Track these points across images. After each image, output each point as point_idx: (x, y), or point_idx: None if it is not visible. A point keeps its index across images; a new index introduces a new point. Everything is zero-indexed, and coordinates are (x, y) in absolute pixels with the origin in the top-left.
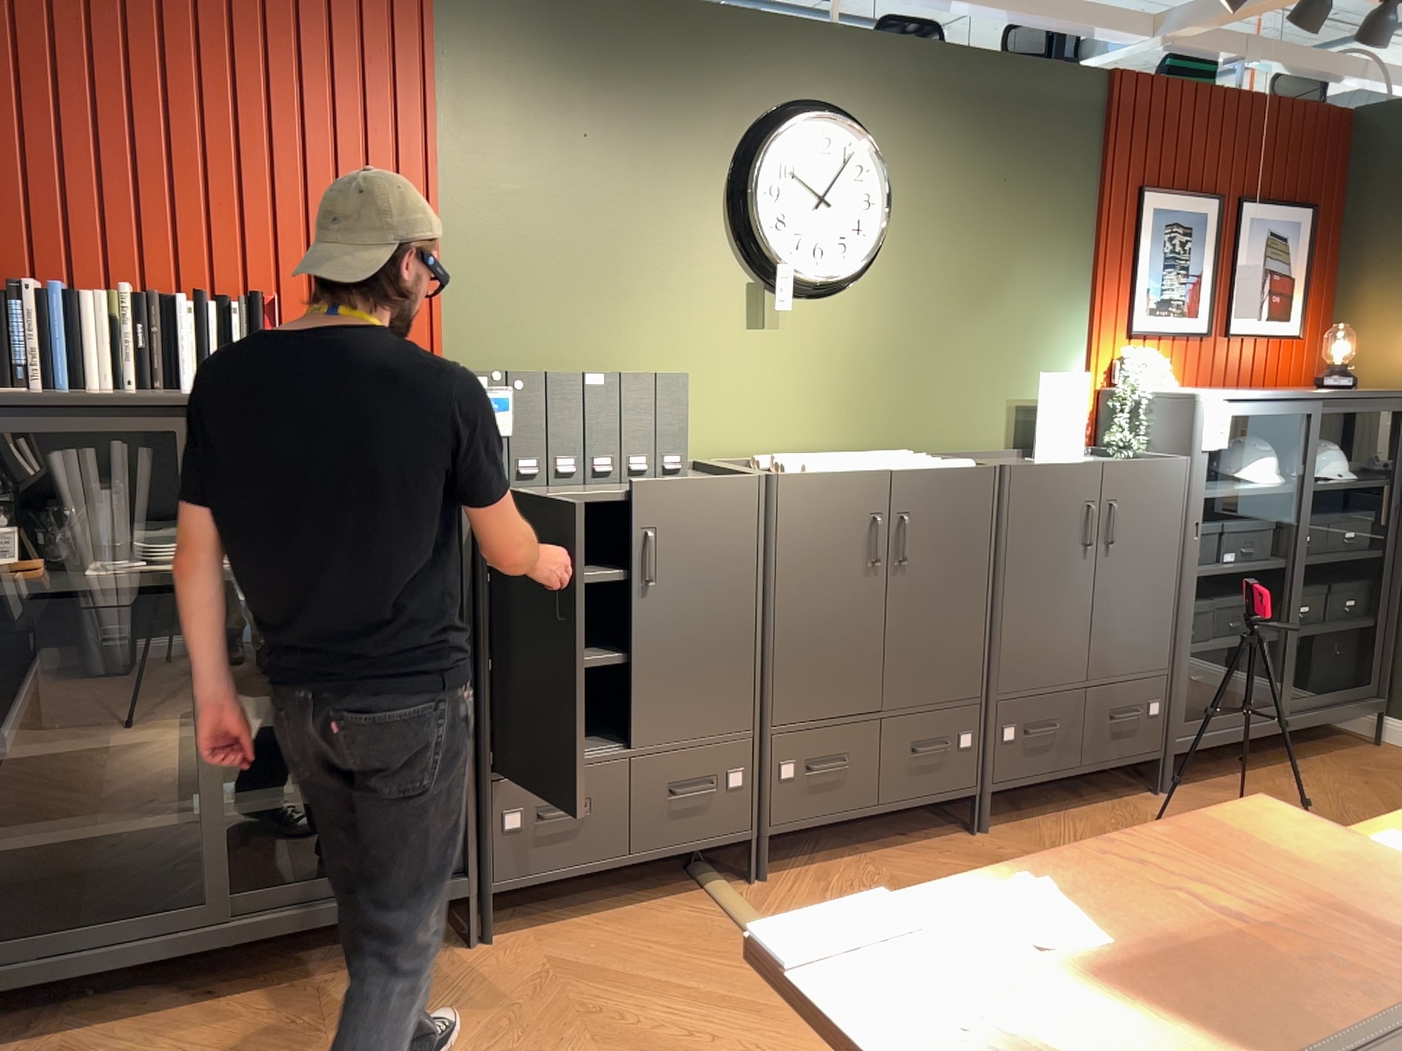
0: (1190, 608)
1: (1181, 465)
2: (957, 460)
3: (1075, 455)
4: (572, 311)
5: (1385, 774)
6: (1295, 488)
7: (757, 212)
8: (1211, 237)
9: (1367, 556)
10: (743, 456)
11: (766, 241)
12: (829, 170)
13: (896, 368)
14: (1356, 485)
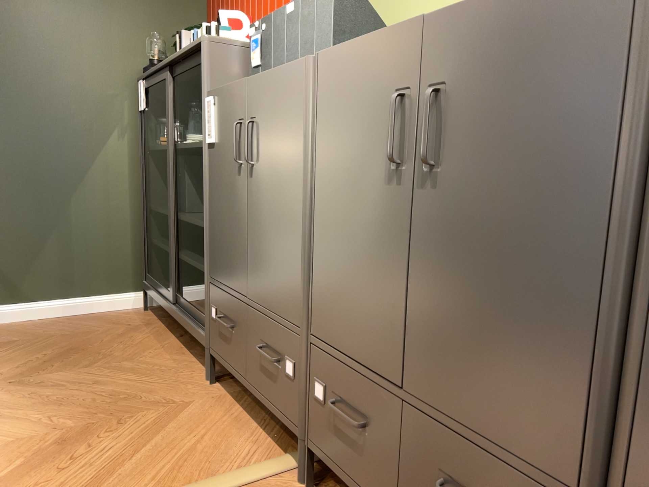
0: None
1: None
2: None
3: None
4: None
5: None
6: None
7: None
8: None
9: None
10: None
11: None
12: None
13: None
14: None
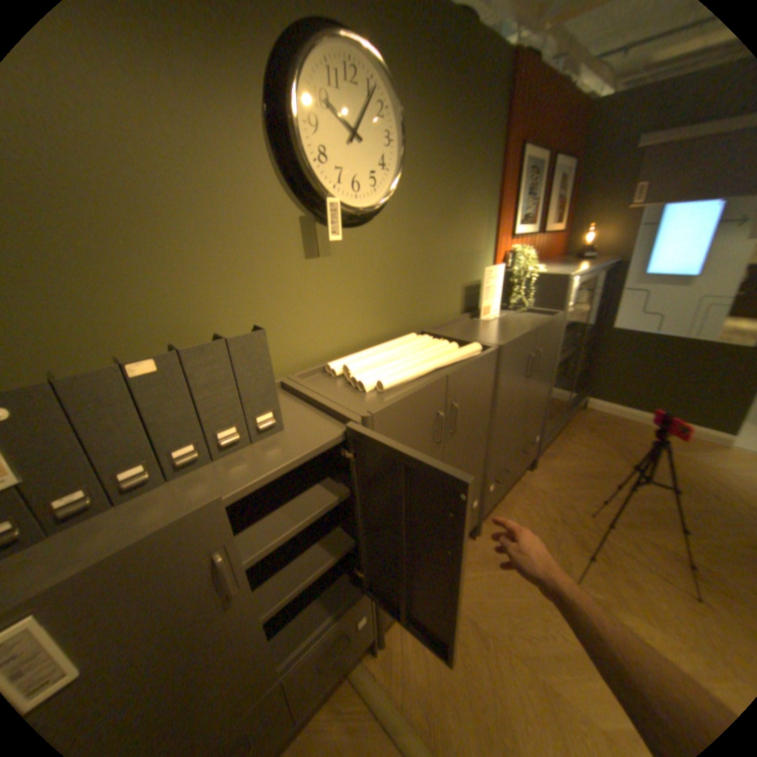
0: (552, 387)
1: (561, 317)
2: (469, 346)
3: (495, 312)
4: (107, 264)
5: (599, 428)
6: (583, 313)
7: (299, 141)
8: (544, 174)
9: (592, 335)
10: (315, 361)
11: (311, 173)
12: (355, 100)
13: (407, 274)
14: (596, 305)
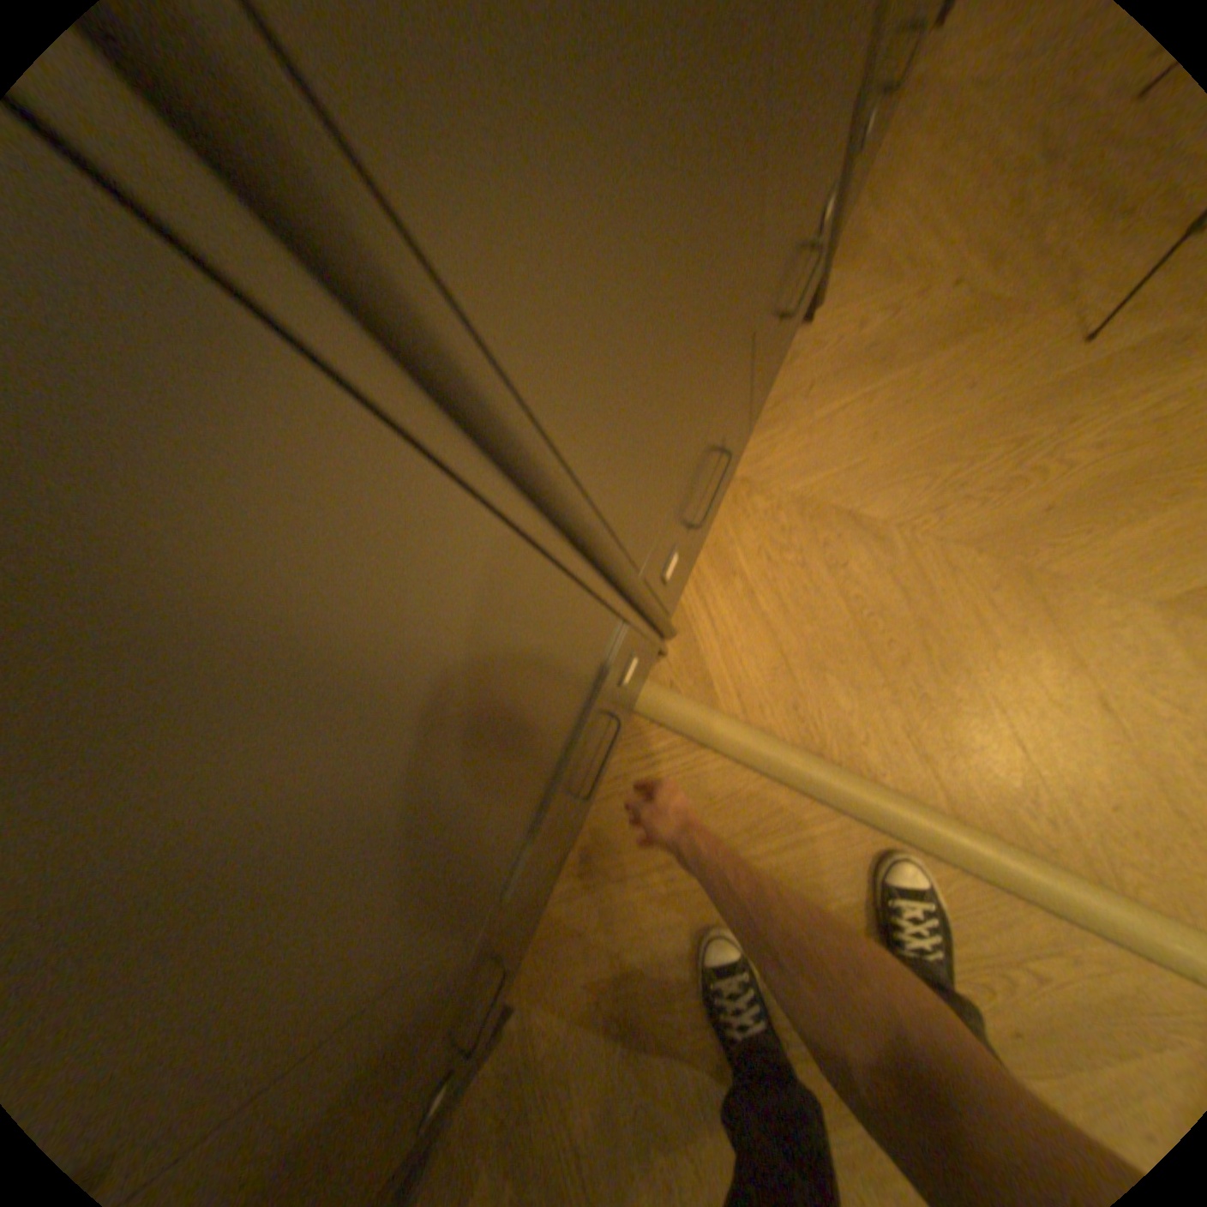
0: None
1: None
2: None
3: None
4: None
5: None
6: None
7: None
8: None
9: None
10: None
11: None
12: None
13: None
14: None
